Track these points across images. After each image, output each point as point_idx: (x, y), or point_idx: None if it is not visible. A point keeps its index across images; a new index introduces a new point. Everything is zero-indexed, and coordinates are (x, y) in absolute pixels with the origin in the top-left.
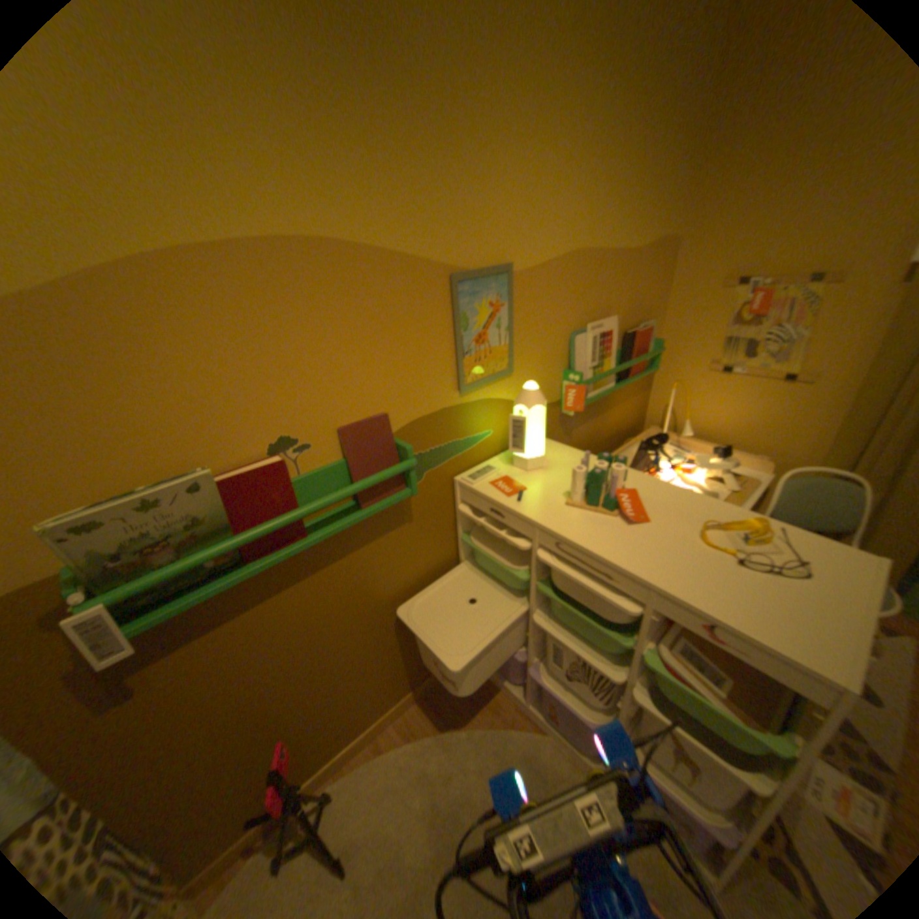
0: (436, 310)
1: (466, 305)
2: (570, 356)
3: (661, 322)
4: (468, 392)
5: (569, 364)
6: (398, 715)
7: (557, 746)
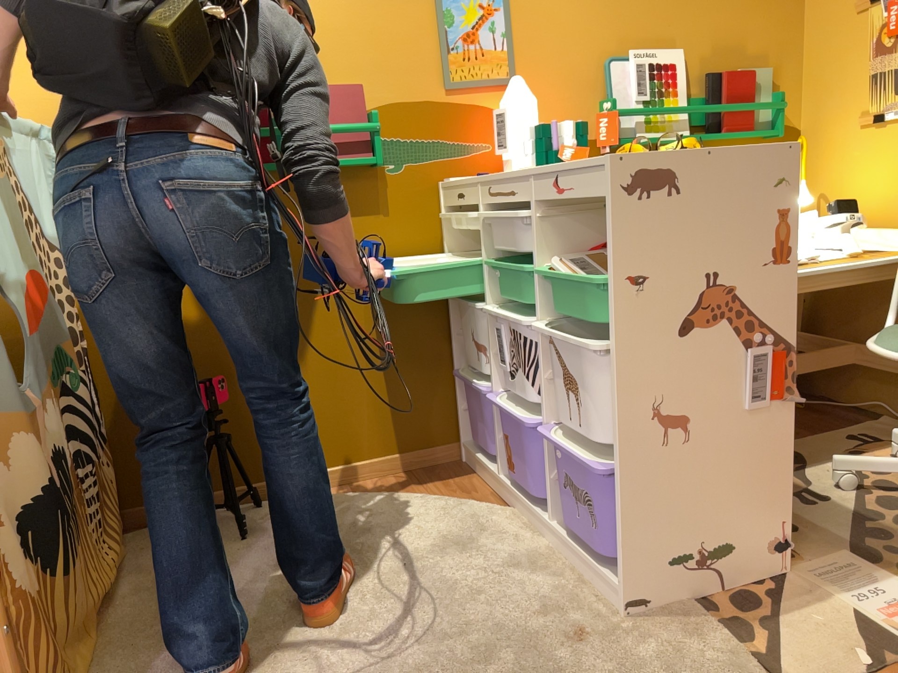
0: (416, 5)
1: (449, 4)
2: (606, 87)
3: (790, 80)
4: (454, 91)
5: (606, 97)
6: (355, 474)
7: (515, 515)
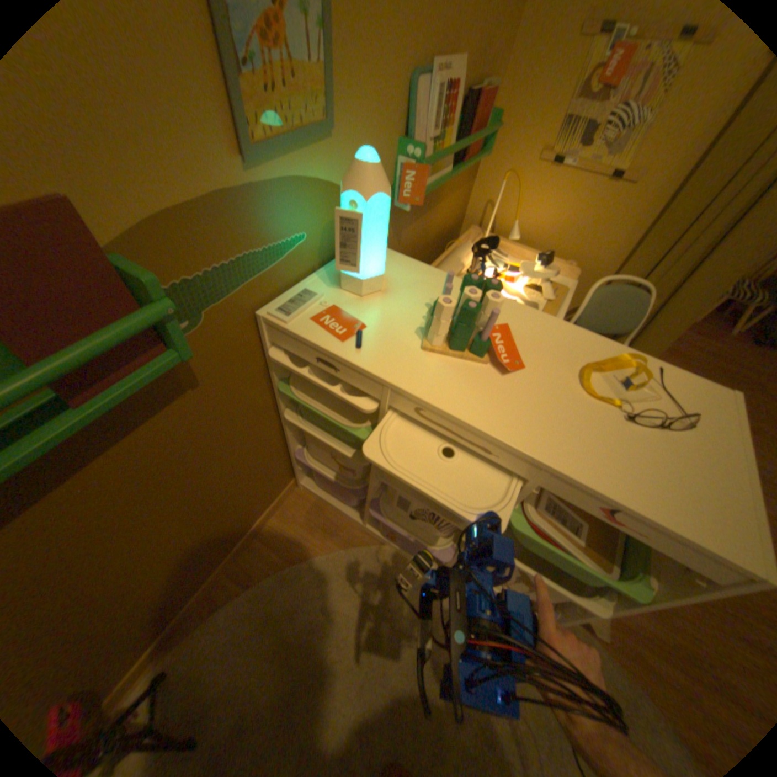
0: None
1: None
2: (409, 113)
3: (500, 85)
4: (260, 158)
5: (407, 129)
6: (229, 565)
7: (393, 552)
